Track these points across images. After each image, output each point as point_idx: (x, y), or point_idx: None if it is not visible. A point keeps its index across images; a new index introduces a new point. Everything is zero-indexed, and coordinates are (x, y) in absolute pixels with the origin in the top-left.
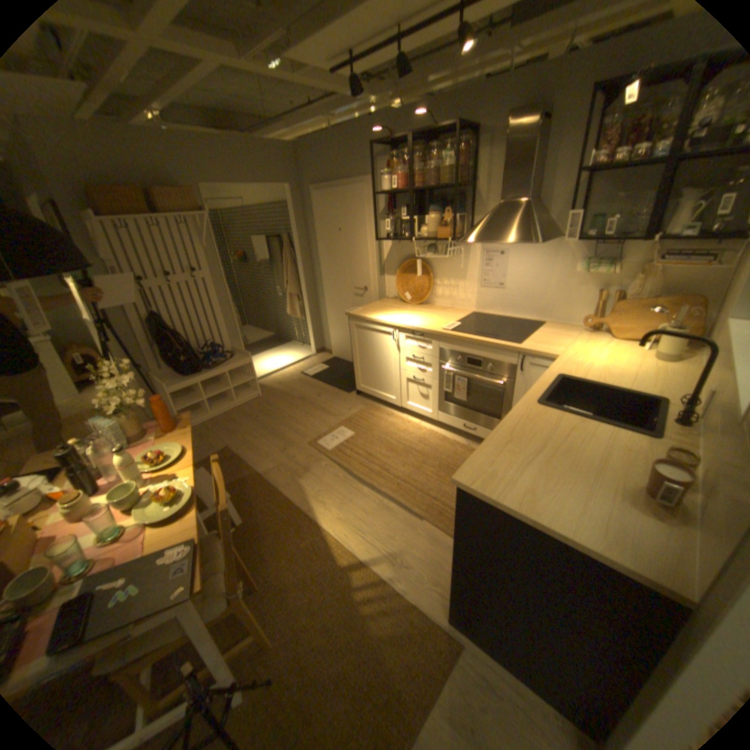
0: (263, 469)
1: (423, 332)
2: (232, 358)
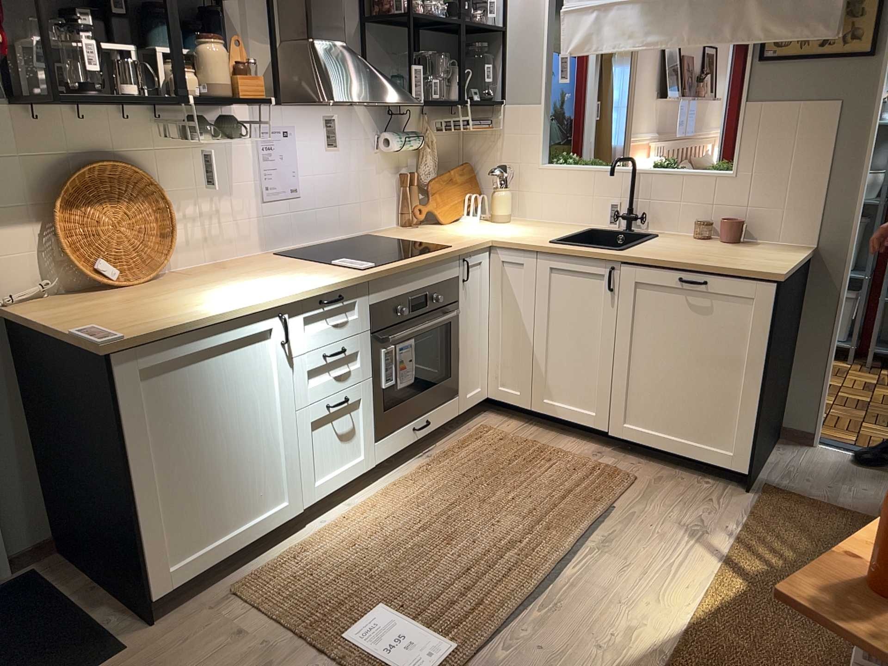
0: None
1: (342, 288)
2: None
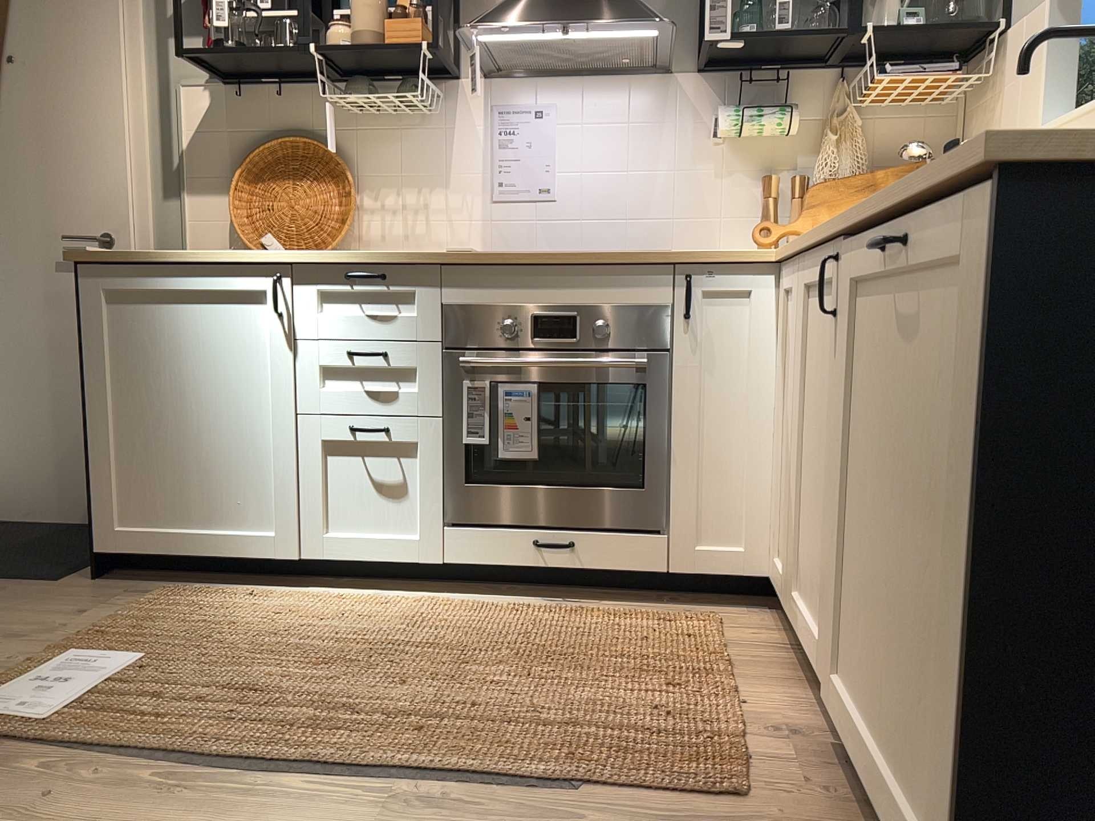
0: None
1: (385, 265)
2: None
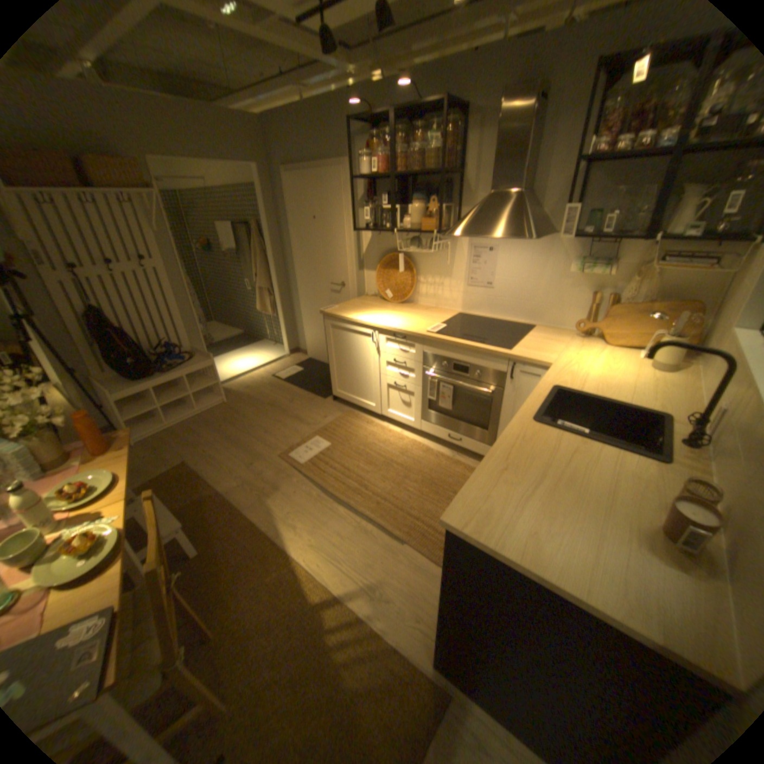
0: (225, 488)
1: (405, 335)
2: (191, 360)
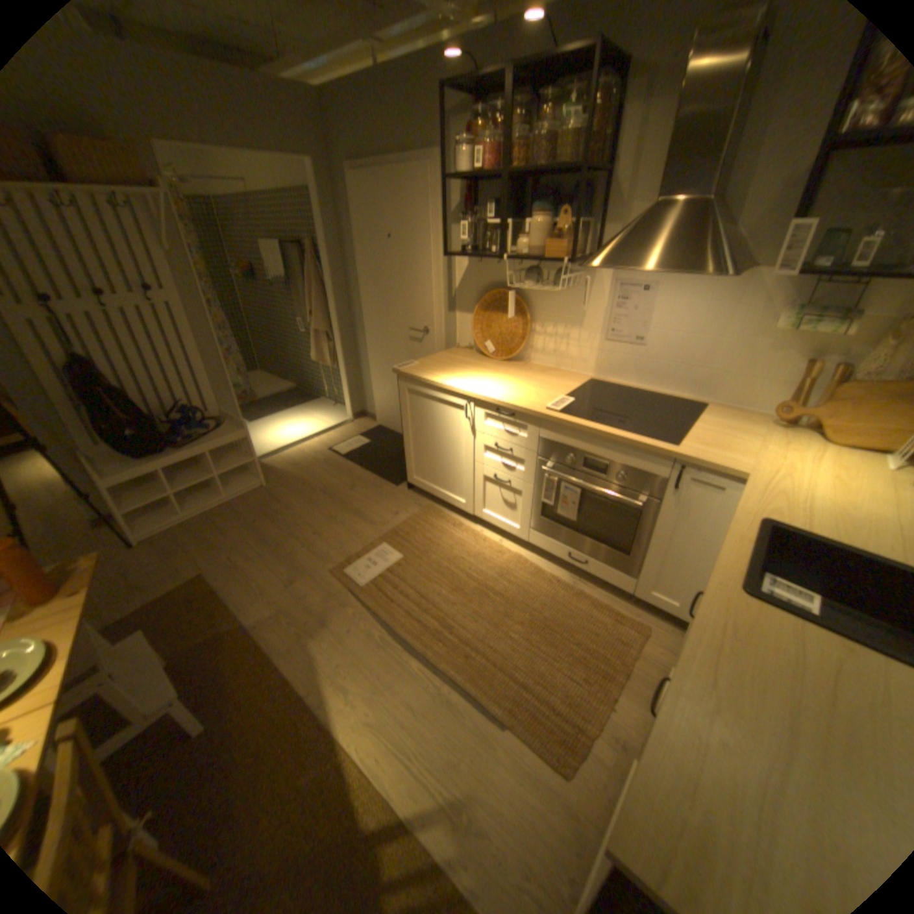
0: (253, 619)
1: (514, 410)
2: (219, 429)
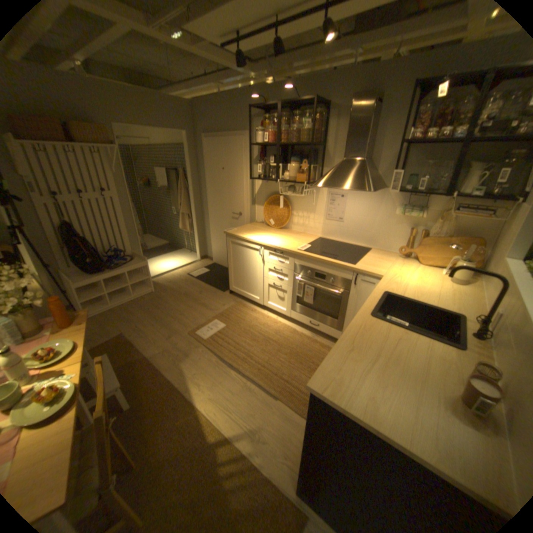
0: (150, 354)
1: (282, 250)
2: (132, 261)
